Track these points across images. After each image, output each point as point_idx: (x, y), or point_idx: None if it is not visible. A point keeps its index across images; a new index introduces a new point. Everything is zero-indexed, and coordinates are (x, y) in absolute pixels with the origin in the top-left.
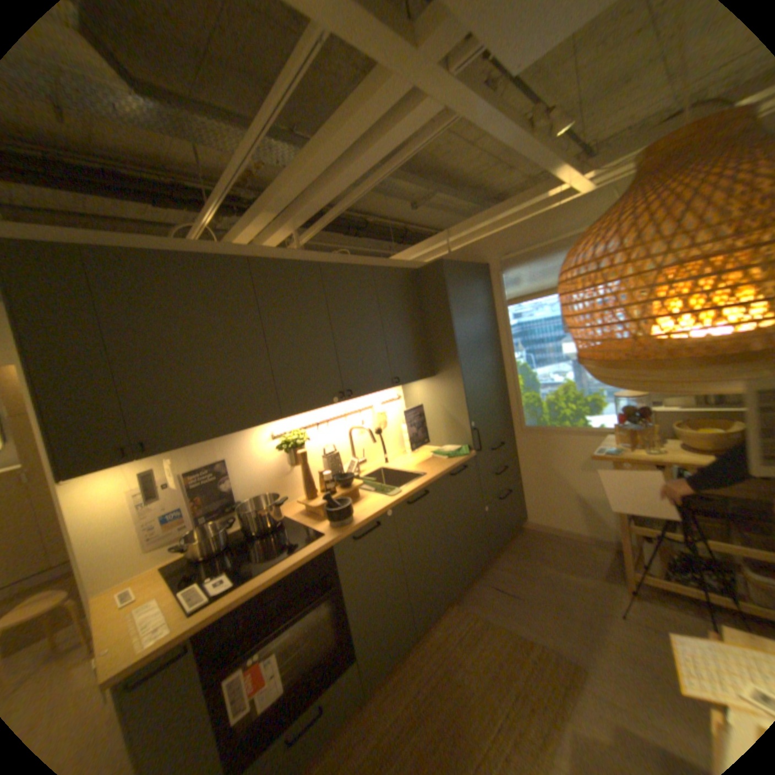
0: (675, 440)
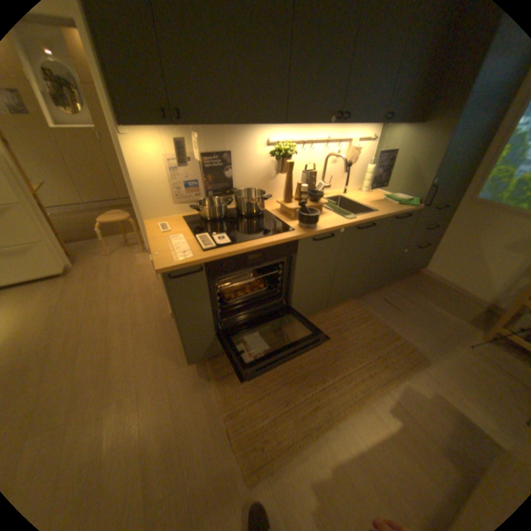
0: None
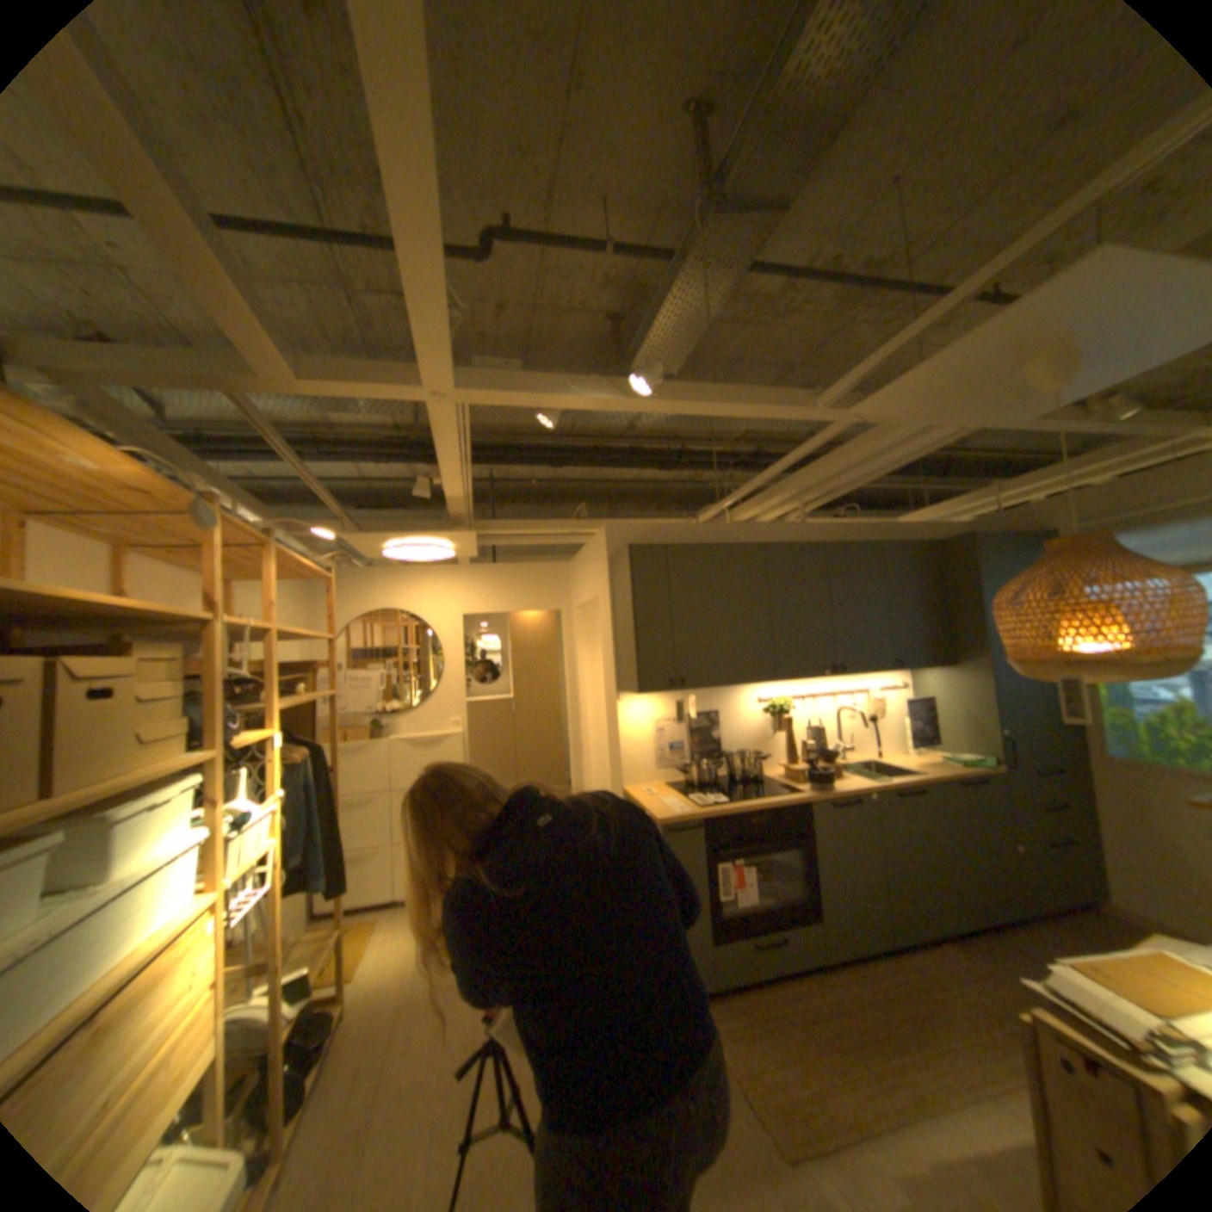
0: None
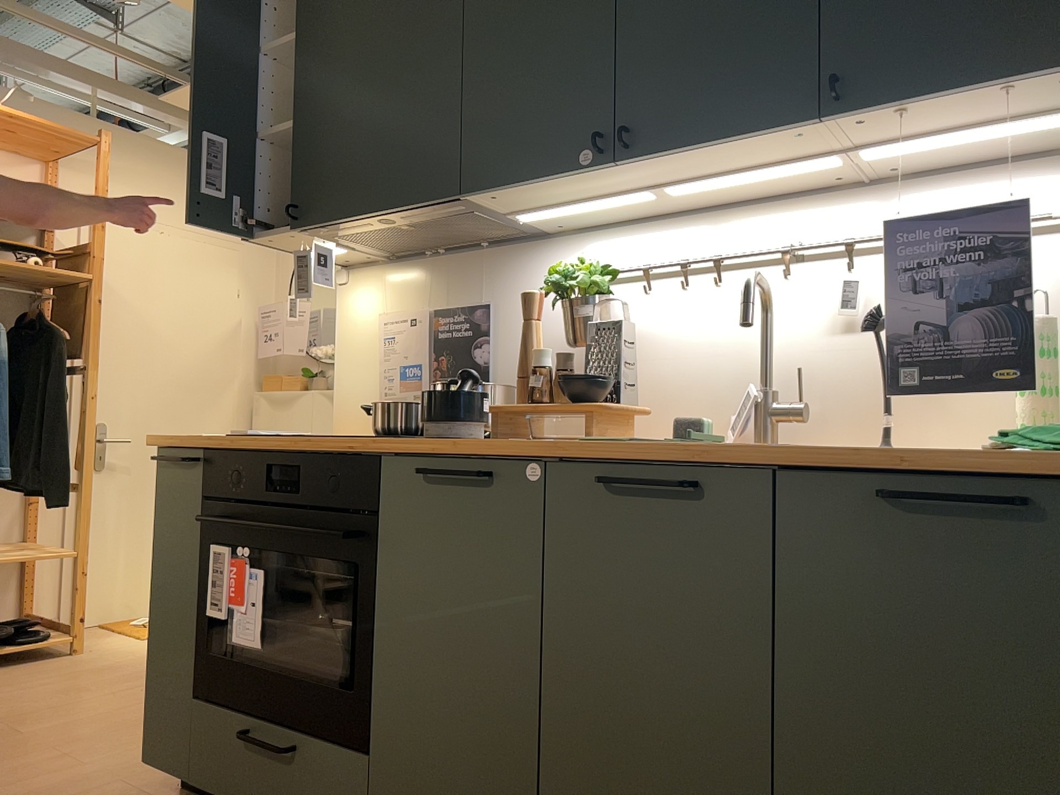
0: None
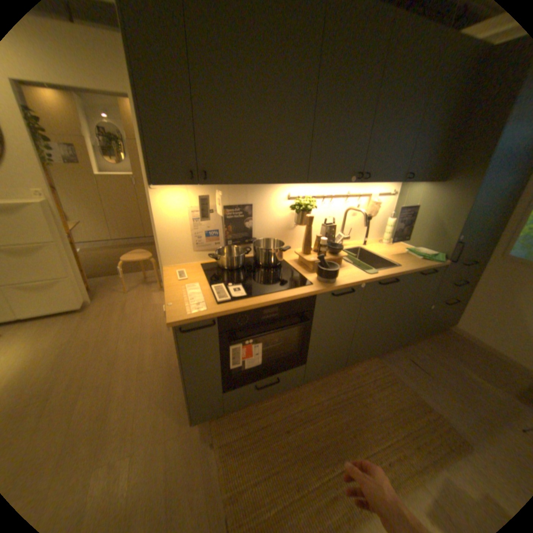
0: None
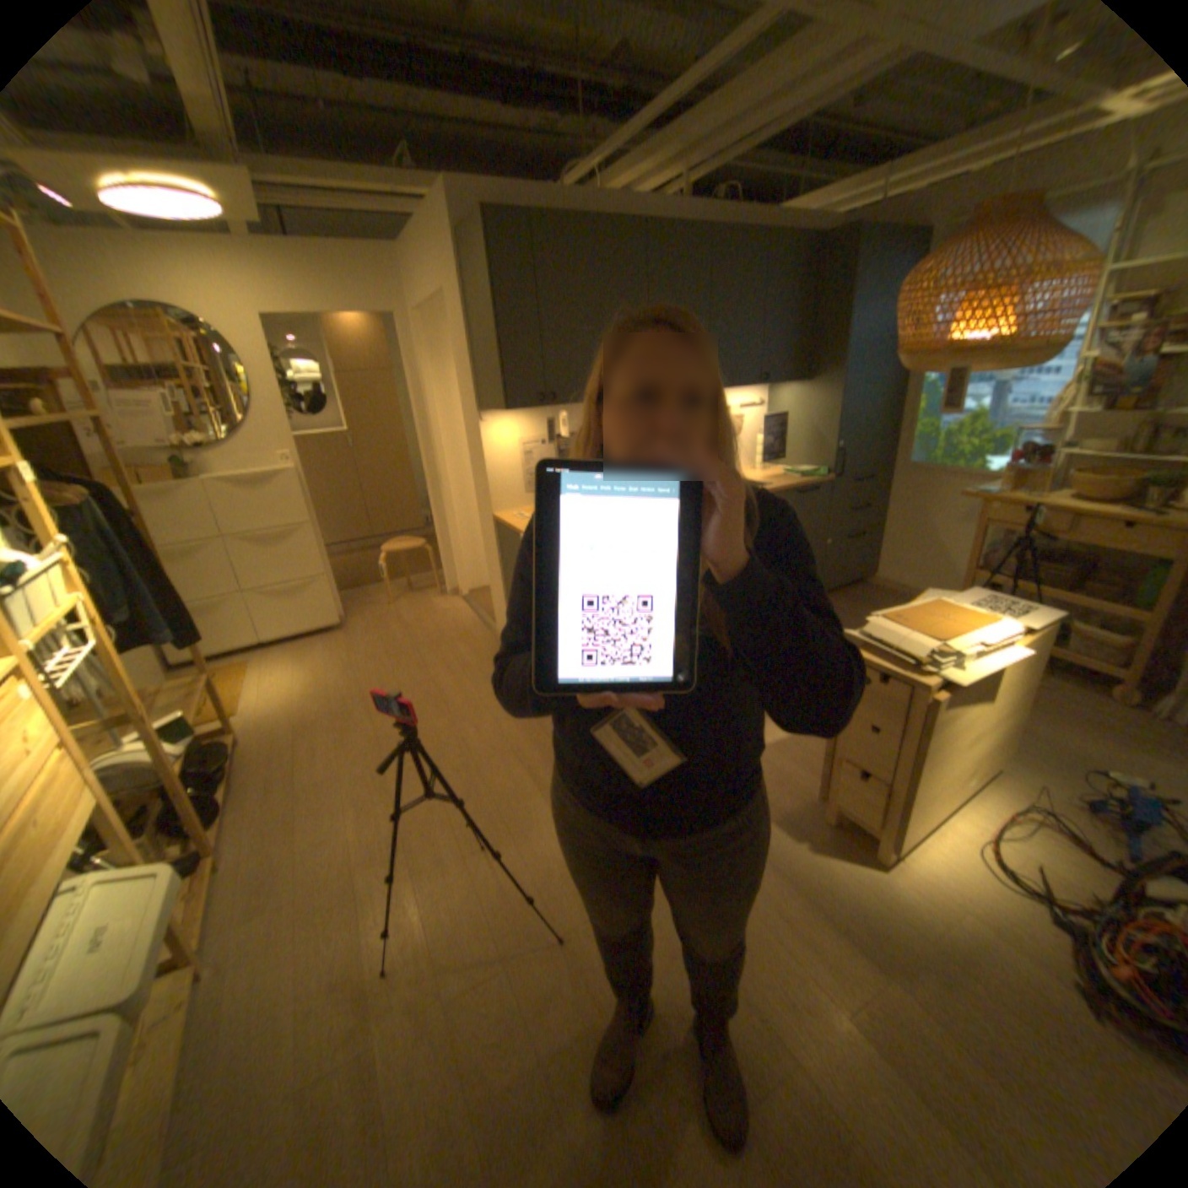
0: (1073, 491)
